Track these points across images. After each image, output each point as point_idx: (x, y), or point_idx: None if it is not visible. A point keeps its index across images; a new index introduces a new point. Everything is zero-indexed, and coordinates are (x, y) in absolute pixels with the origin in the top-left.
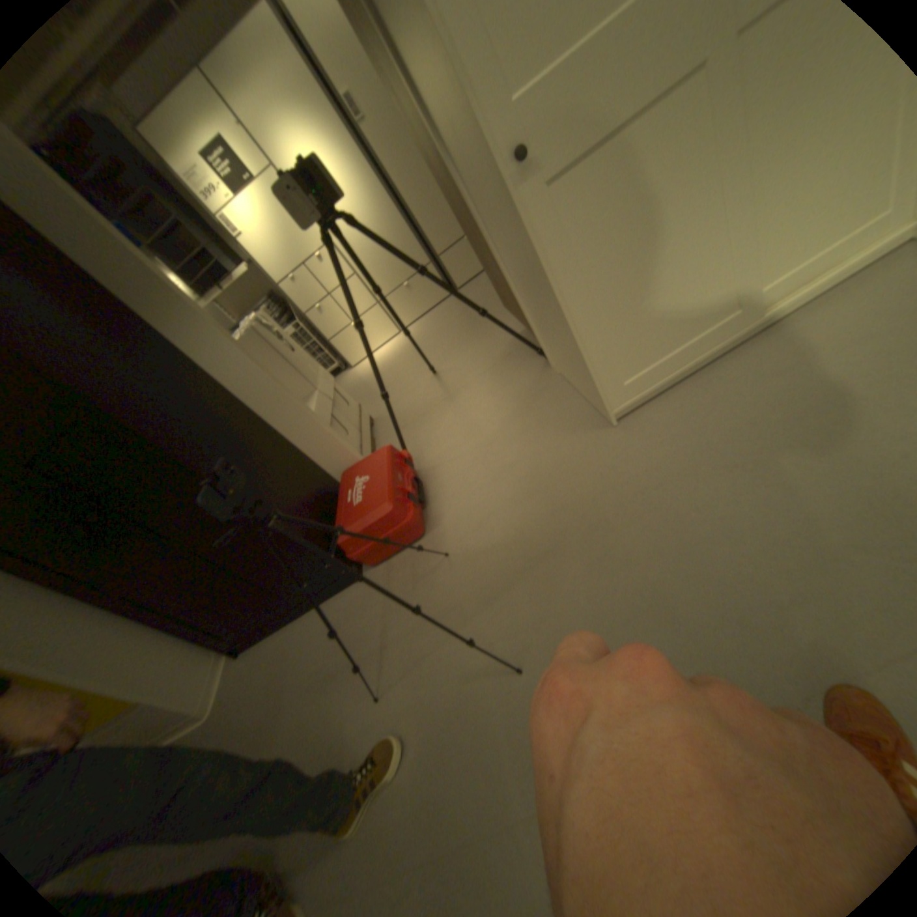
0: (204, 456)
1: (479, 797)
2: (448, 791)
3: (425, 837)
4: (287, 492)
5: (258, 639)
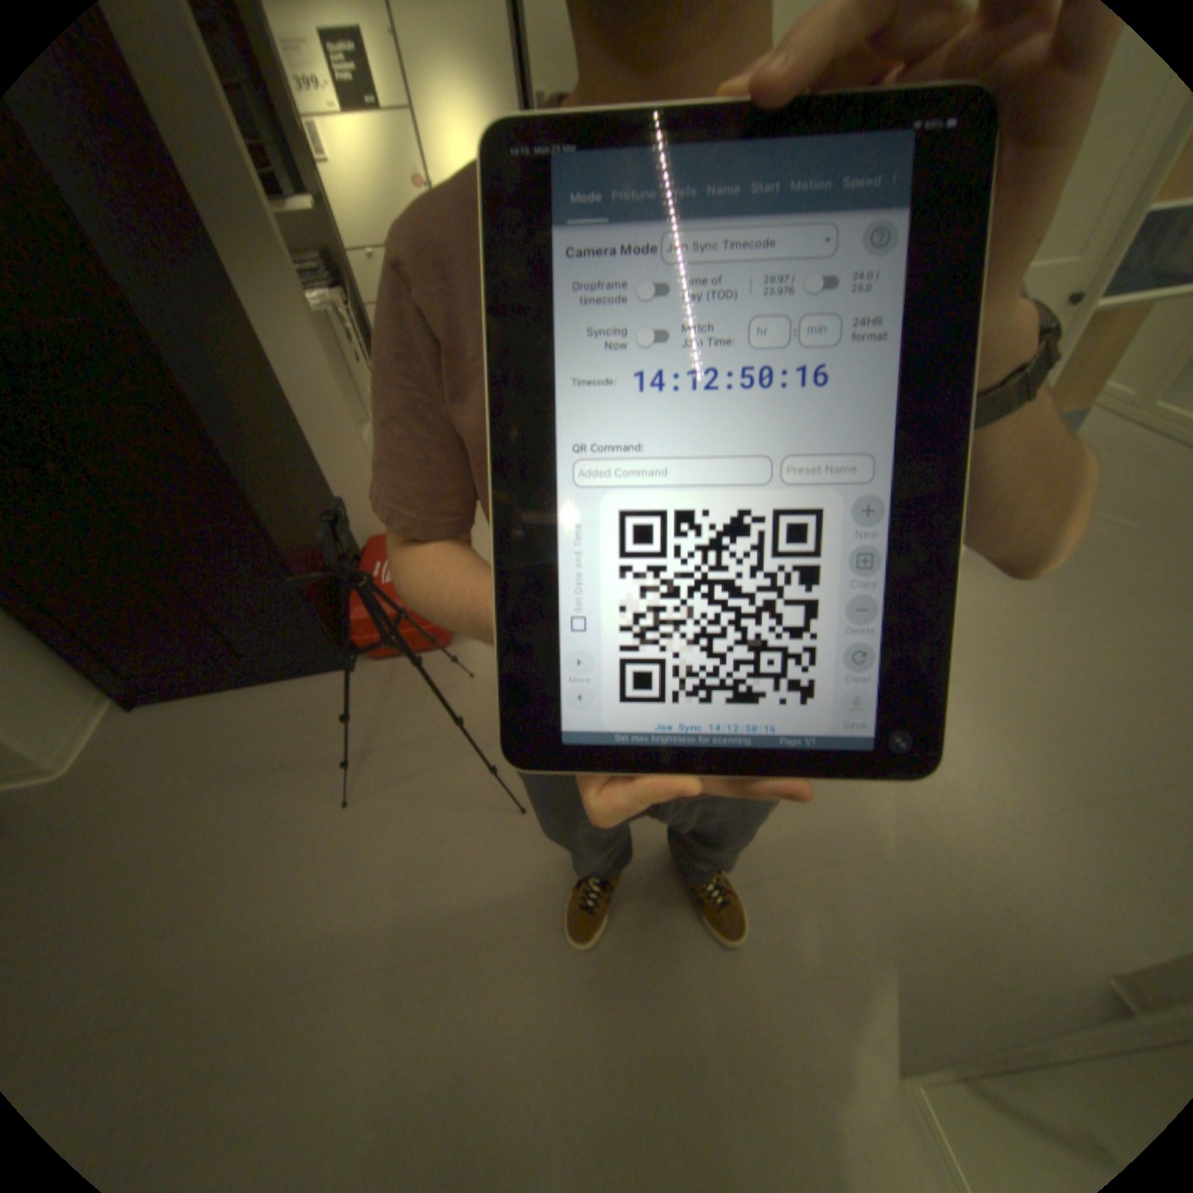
0: (239, 458)
1: (442, 921)
2: (407, 912)
3: (369, 952)
4: (306, 537)
5: (169, 697)
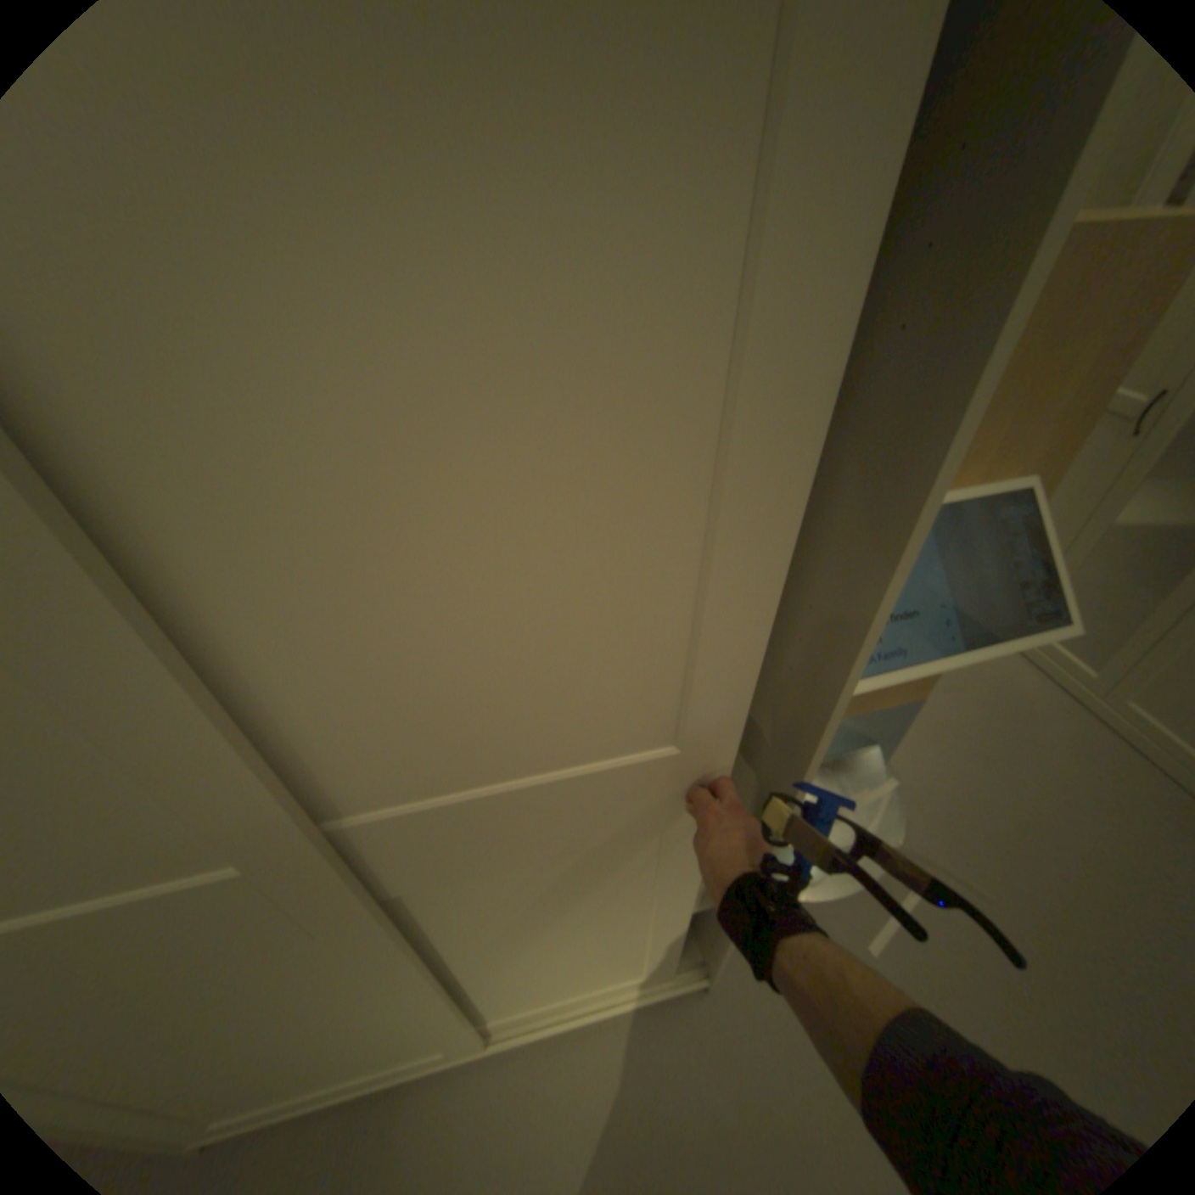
0: None
1: None
2: None
3: None
4: None
5: None
